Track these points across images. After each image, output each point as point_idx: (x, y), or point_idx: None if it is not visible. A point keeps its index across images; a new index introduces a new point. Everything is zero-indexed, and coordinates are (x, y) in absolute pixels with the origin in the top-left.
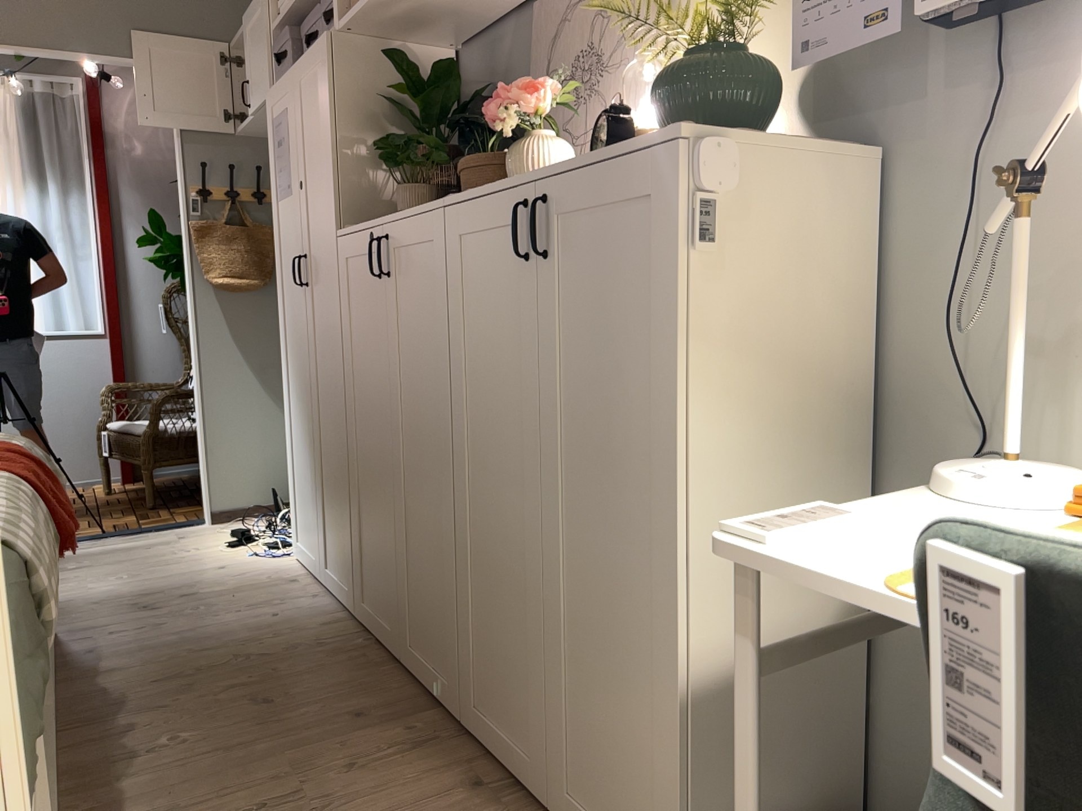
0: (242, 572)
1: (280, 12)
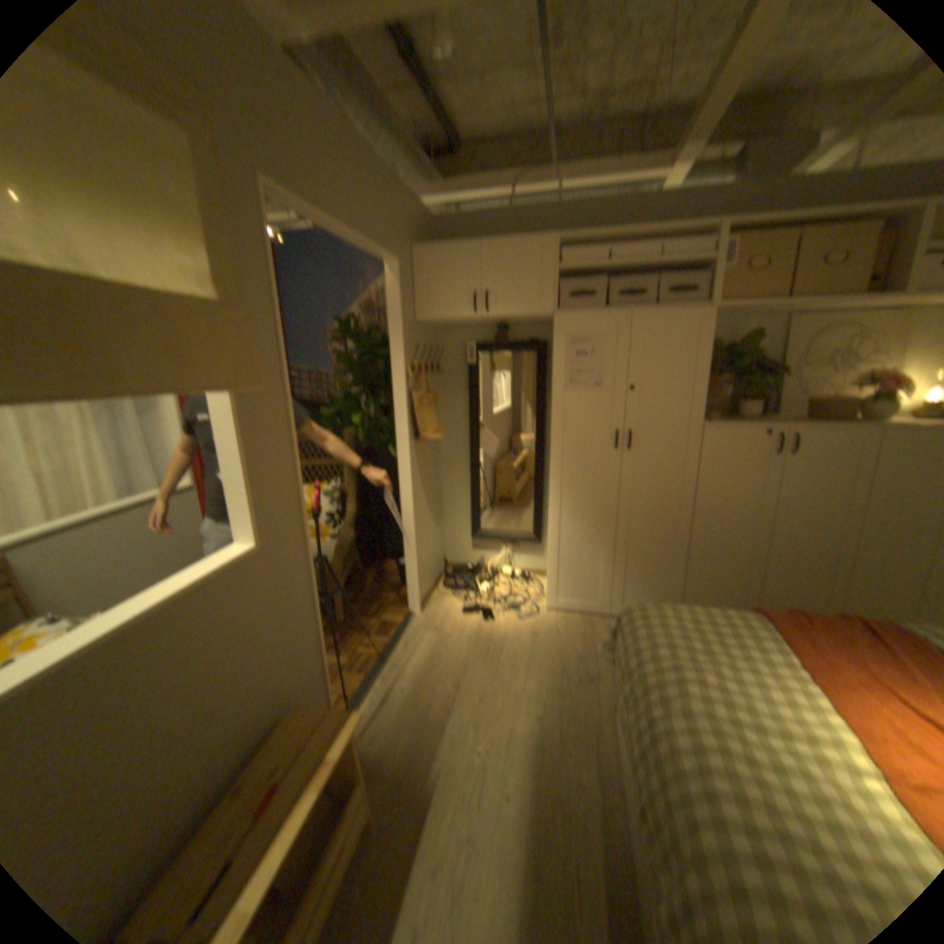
0: (552, 633)
1: (563, 260)
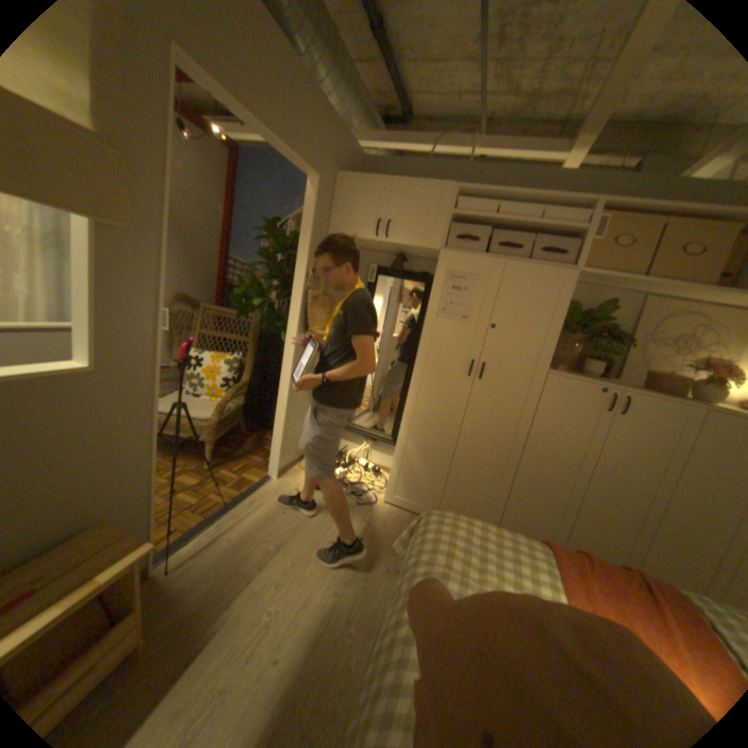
0: (381, 520)
1: (459, 203)
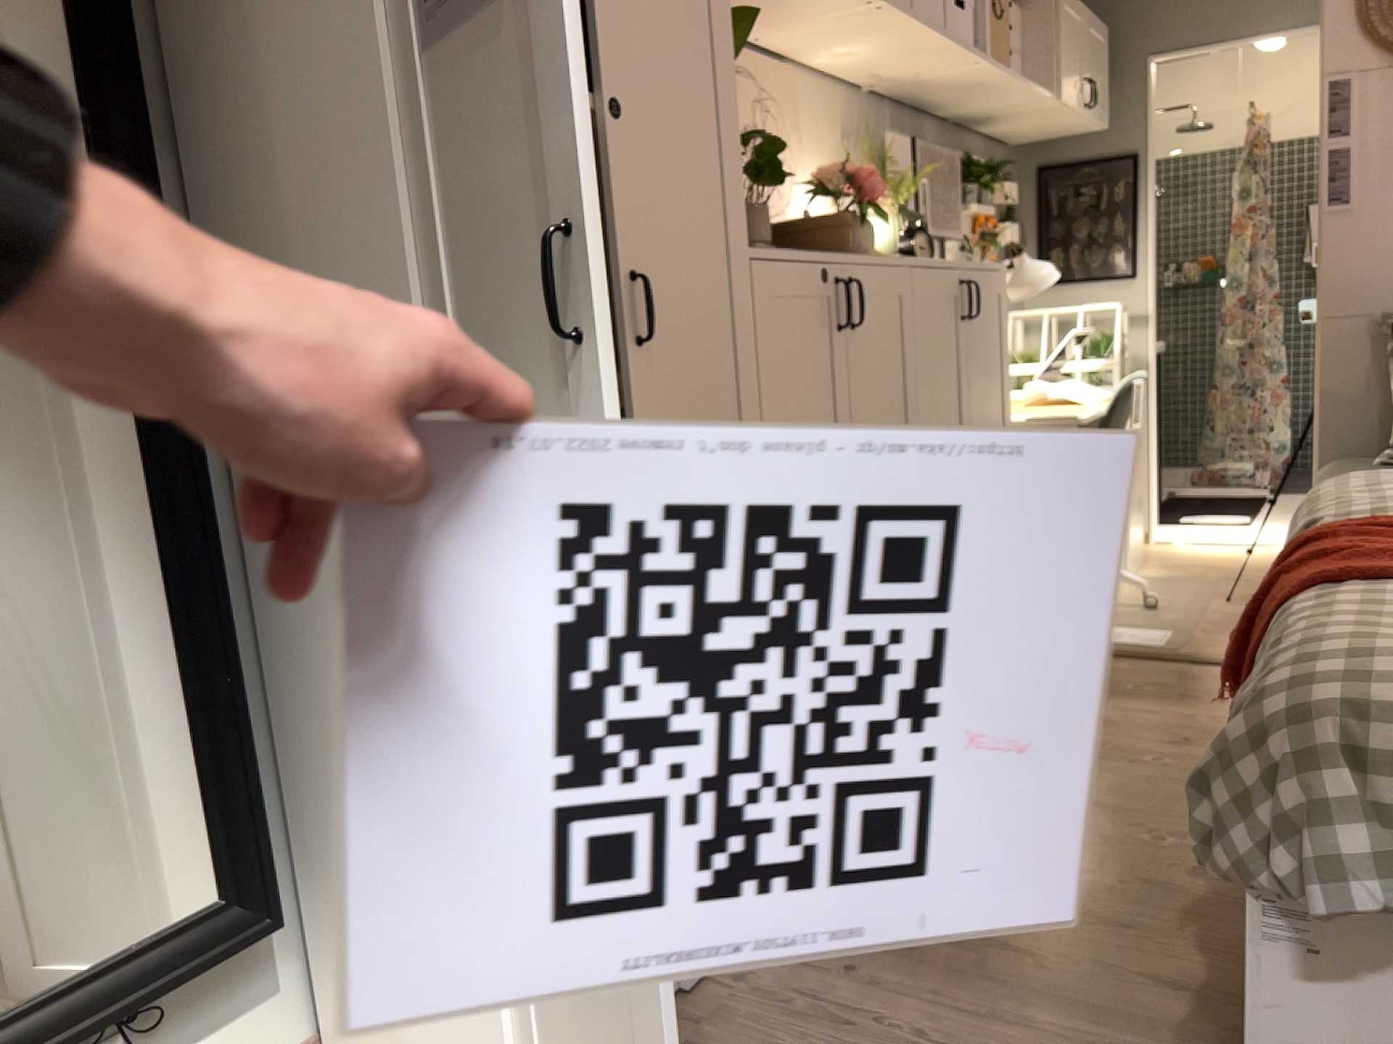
0: None
1: None
